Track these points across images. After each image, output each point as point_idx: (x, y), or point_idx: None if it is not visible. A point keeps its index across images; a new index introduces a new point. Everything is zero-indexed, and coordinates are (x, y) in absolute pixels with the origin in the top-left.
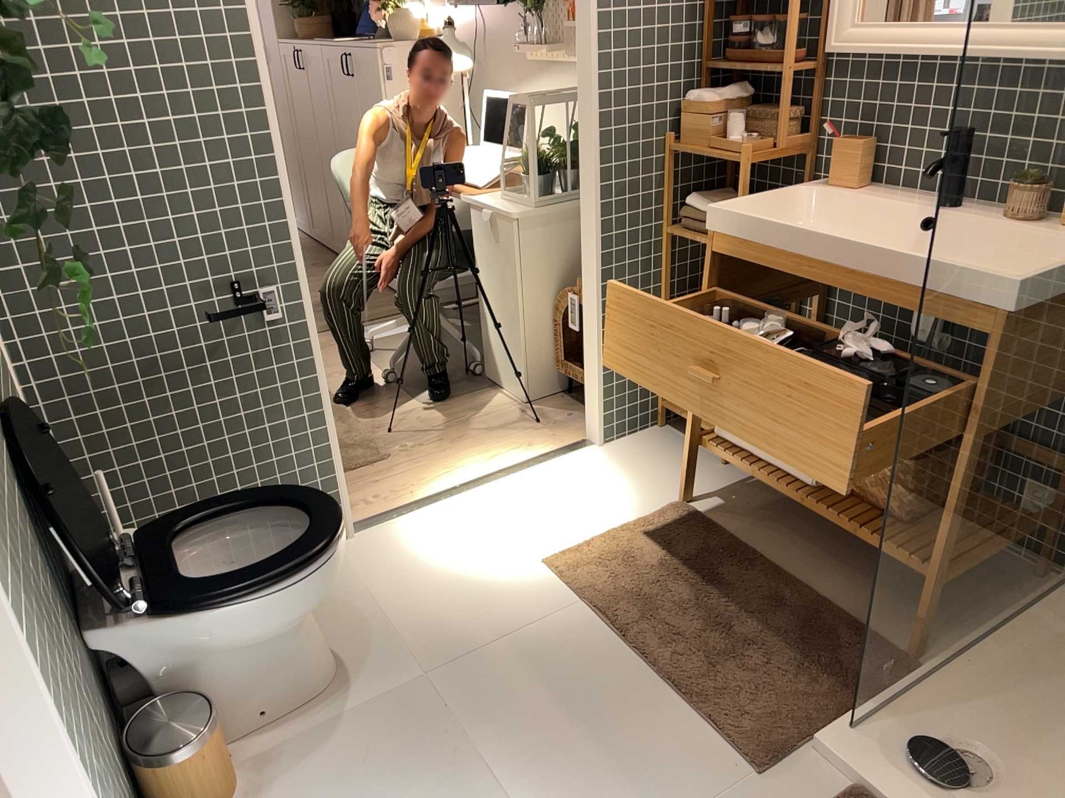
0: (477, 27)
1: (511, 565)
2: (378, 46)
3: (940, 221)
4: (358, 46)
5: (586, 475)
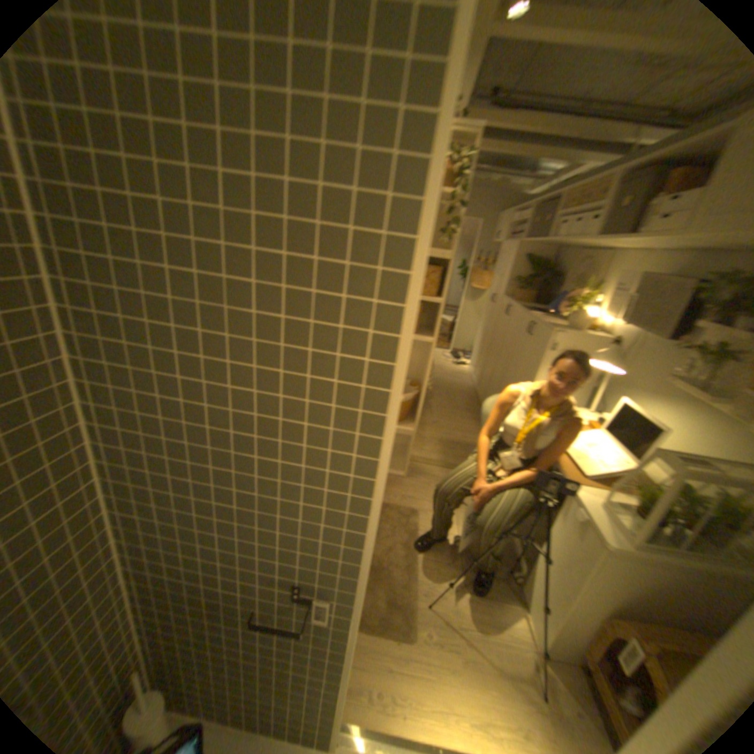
0: (638, 337)
1: None
2: (556, 326)
3: None
4: (543, 319)
5: None
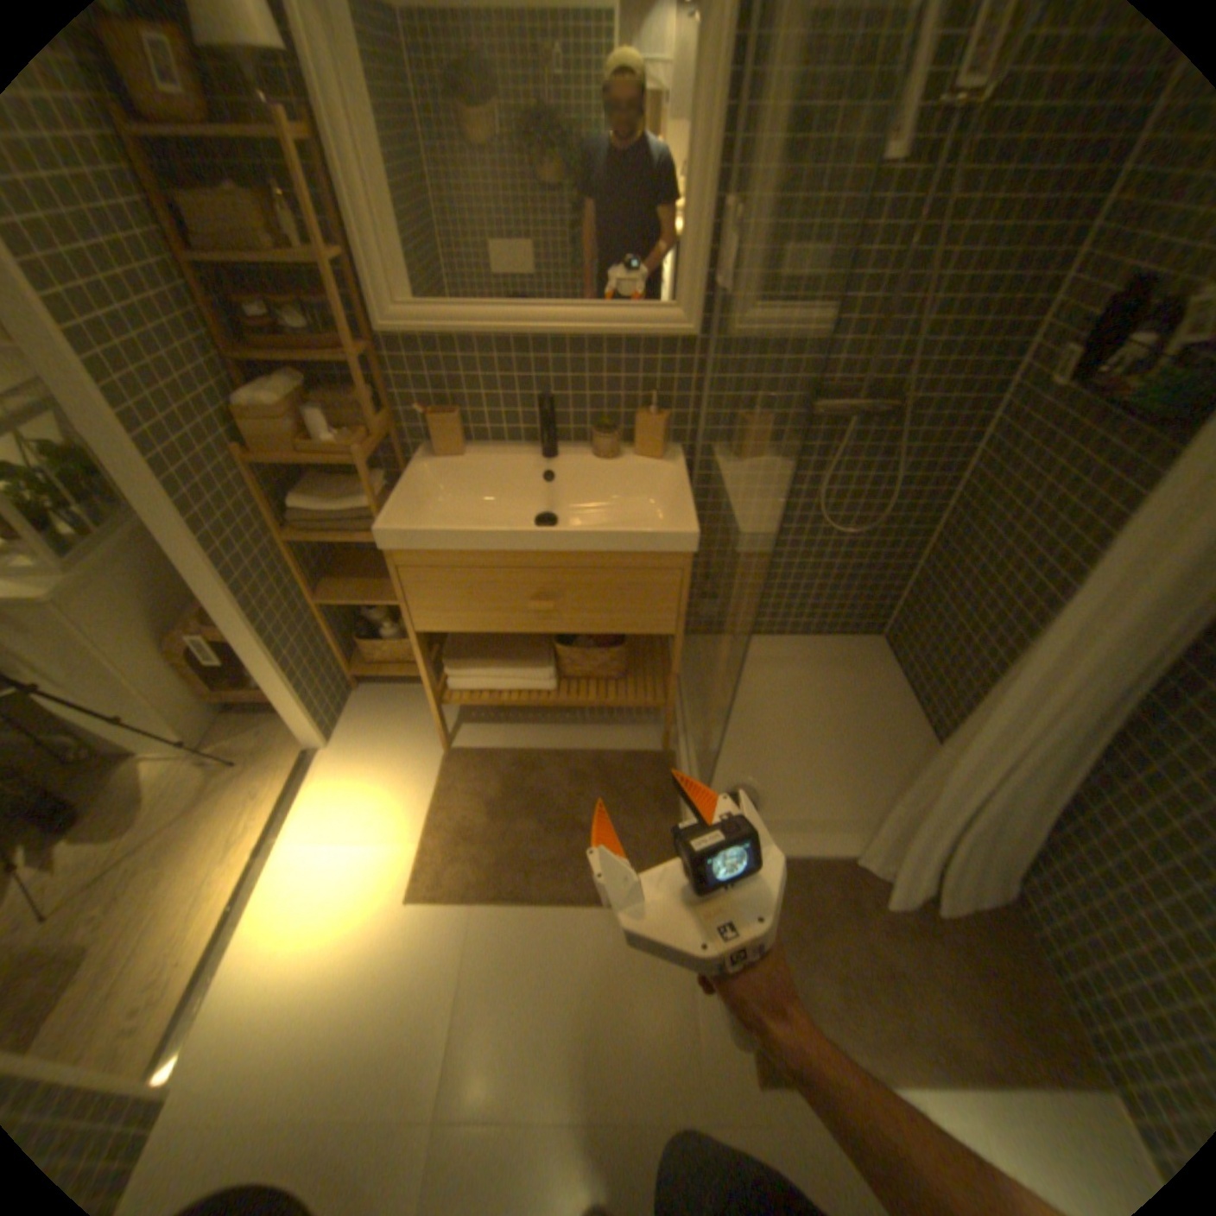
0: None
1: (381, 936)
2: None
3: (556, 470)
4: None
5: (346, 787)
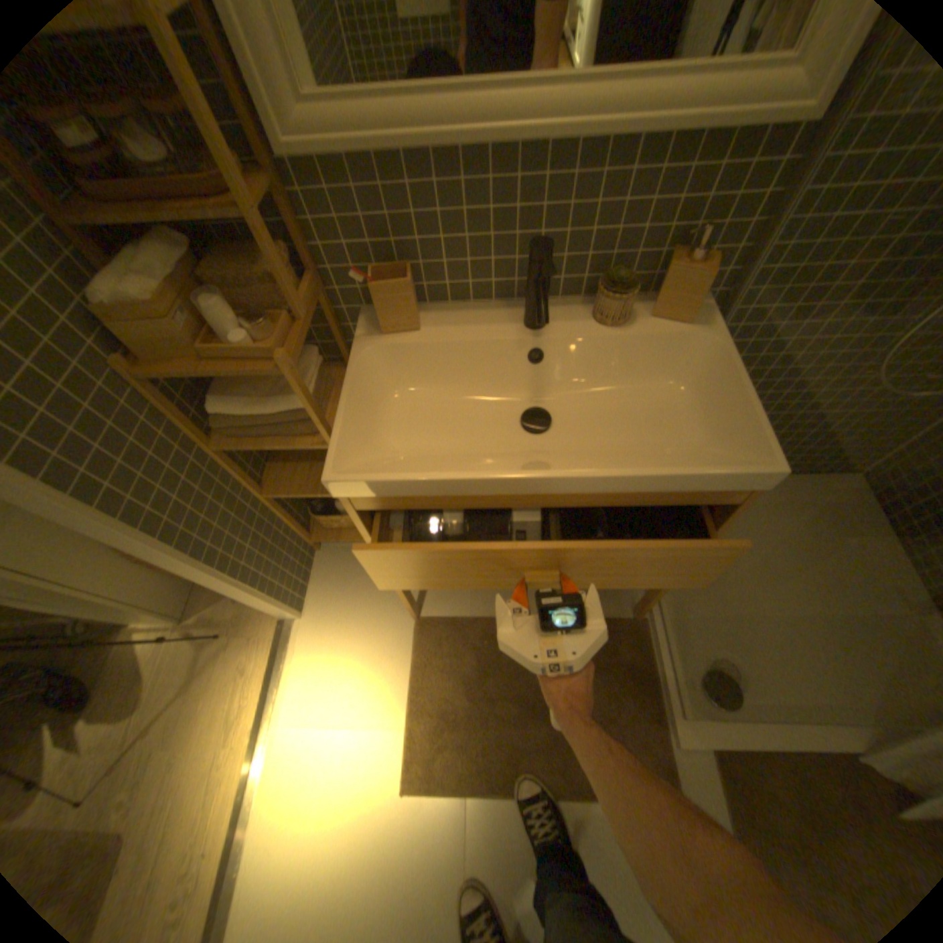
0: None
1: (383, 830)
2: None
3: (544, 344)
4: None
5: (325, 662)
